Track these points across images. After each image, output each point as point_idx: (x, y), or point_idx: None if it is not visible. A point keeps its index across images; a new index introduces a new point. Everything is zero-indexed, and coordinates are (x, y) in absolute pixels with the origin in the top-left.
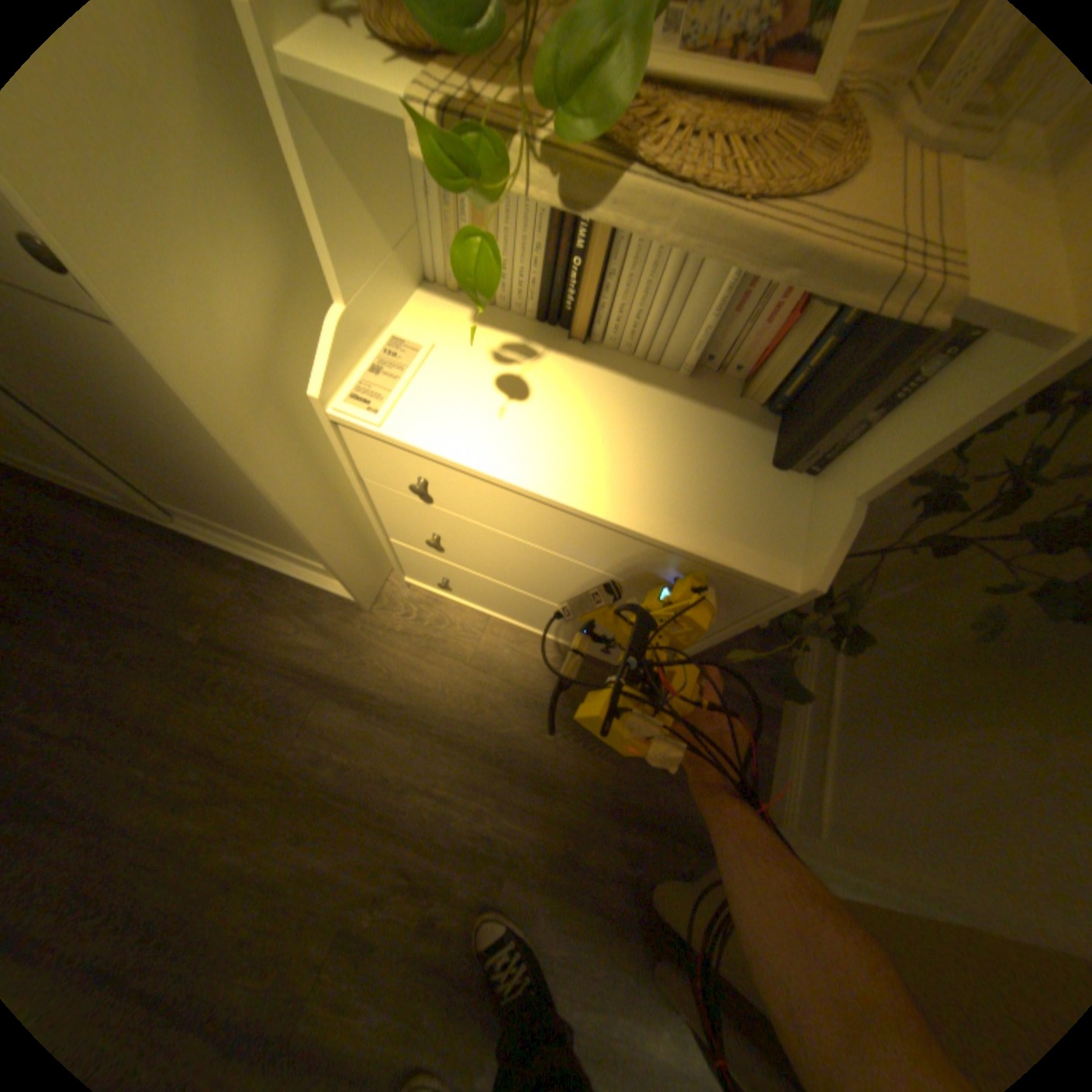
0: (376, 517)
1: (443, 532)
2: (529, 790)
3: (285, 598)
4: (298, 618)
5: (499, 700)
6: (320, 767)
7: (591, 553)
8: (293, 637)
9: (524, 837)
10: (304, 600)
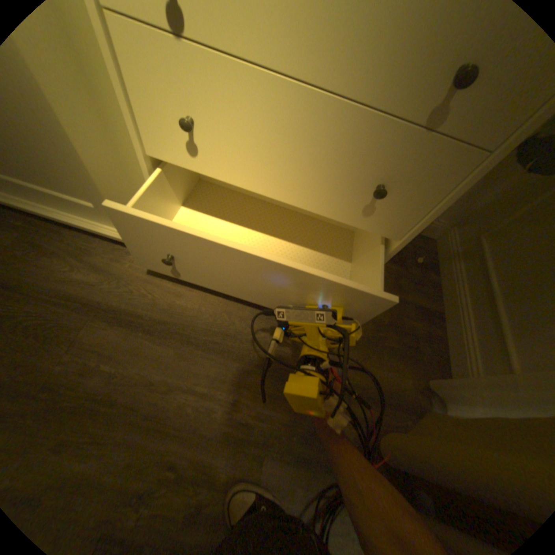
0: (130, 110)
1: (196, 107)
2: (277, 380)
3: (62, 245)
4: (74, 259)
5: (246, 314)
6: (88, 376)
7: (362, 58)
8: (68, 273)
9: (277, 420)
10: (80, 246)
